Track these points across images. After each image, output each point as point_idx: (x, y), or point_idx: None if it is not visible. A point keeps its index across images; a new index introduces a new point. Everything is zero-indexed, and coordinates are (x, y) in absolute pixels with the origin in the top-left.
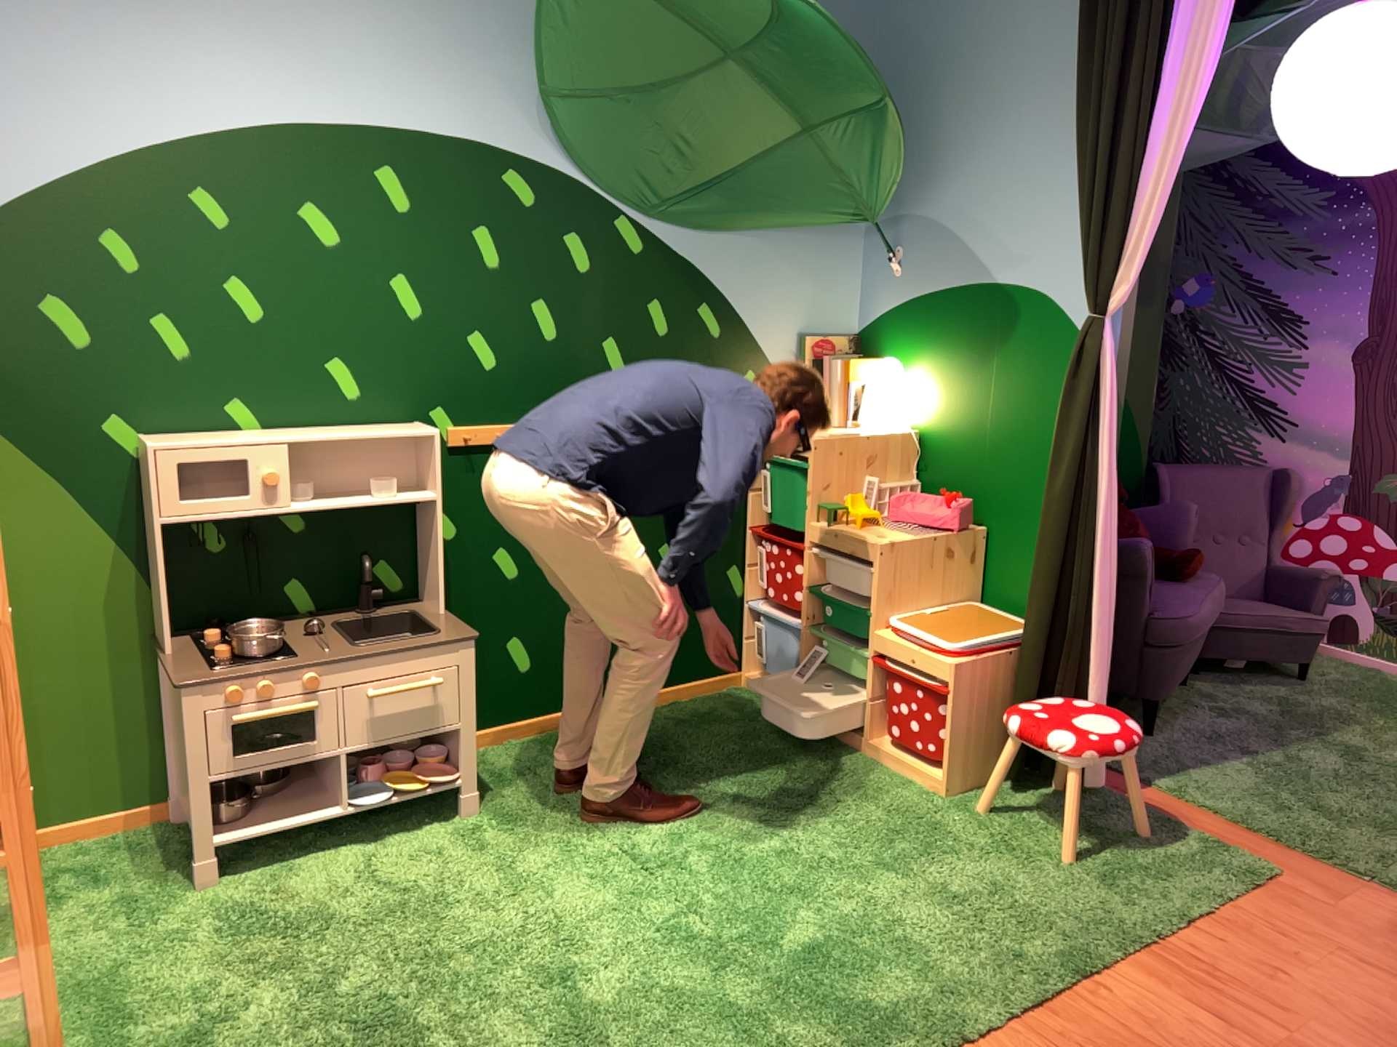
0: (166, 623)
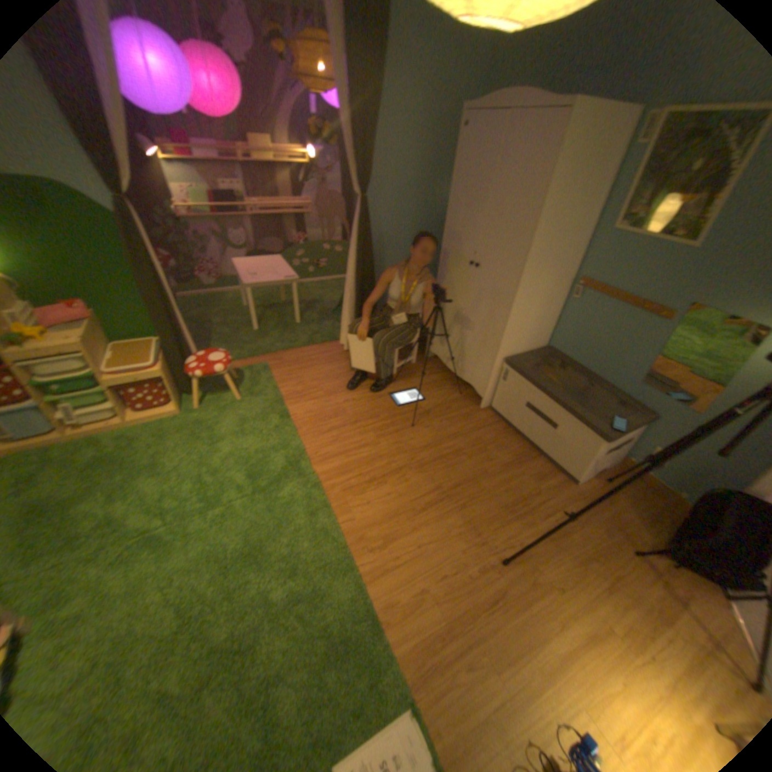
0: None
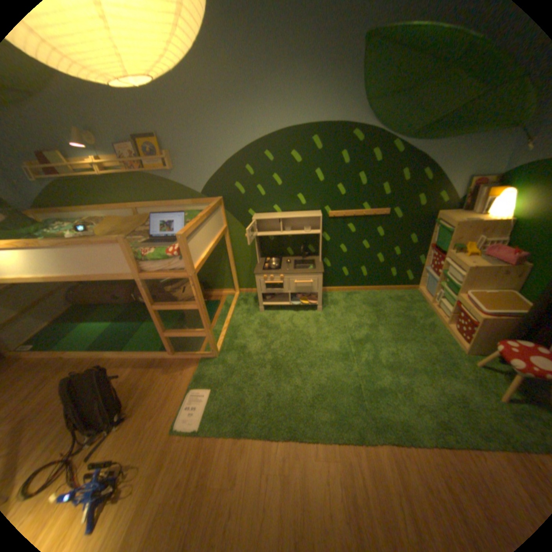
0: (261, 255)
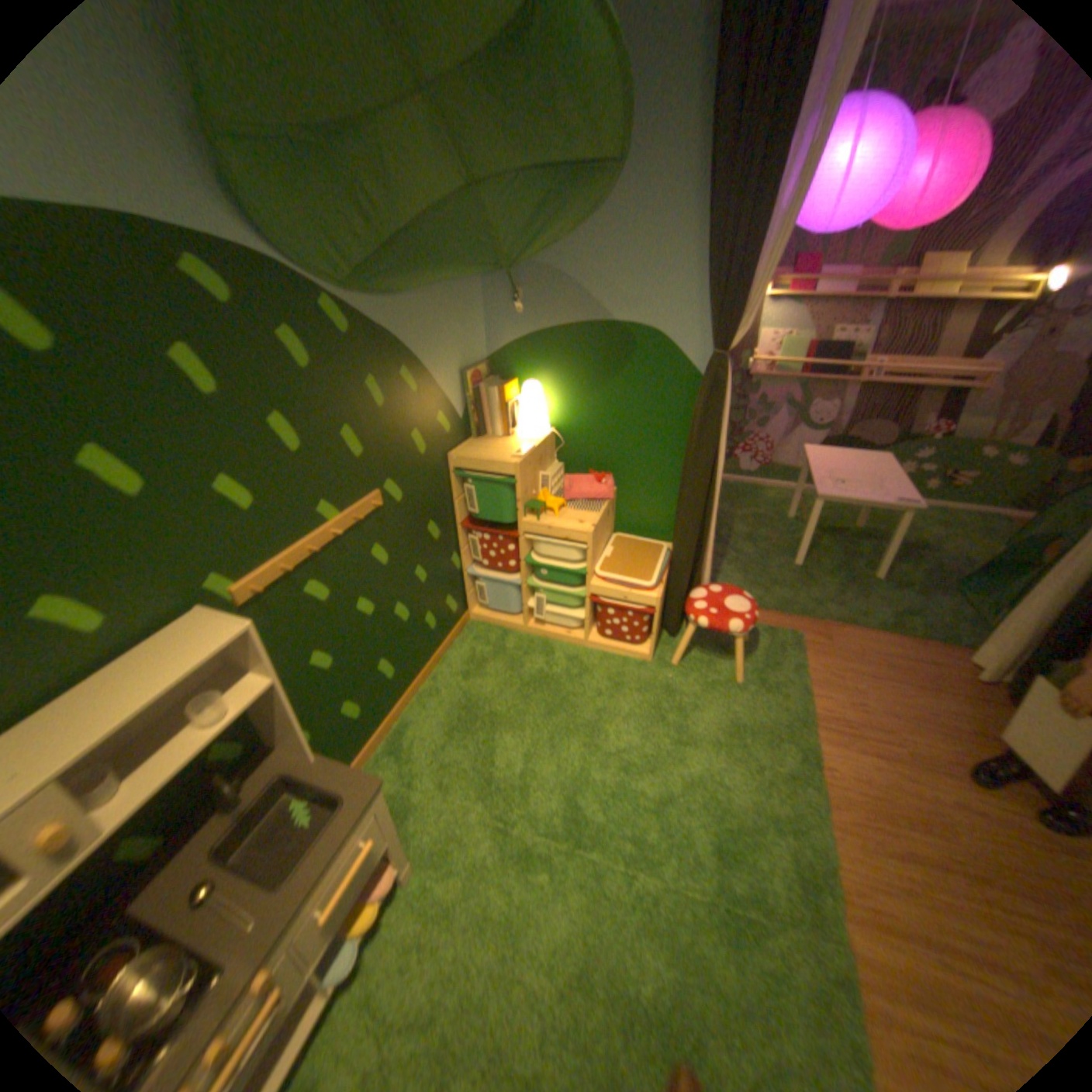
0: None
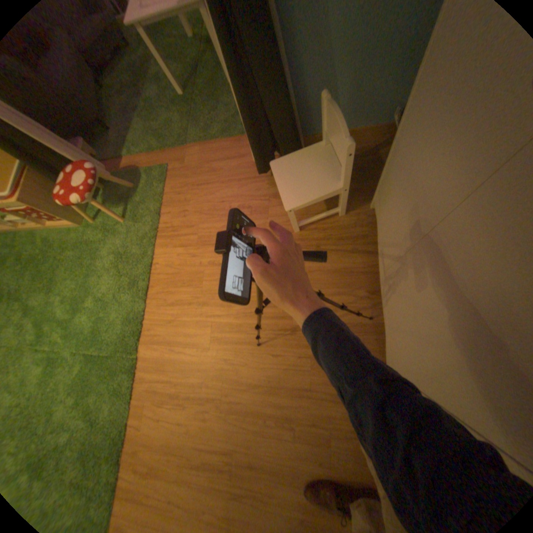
0: None
